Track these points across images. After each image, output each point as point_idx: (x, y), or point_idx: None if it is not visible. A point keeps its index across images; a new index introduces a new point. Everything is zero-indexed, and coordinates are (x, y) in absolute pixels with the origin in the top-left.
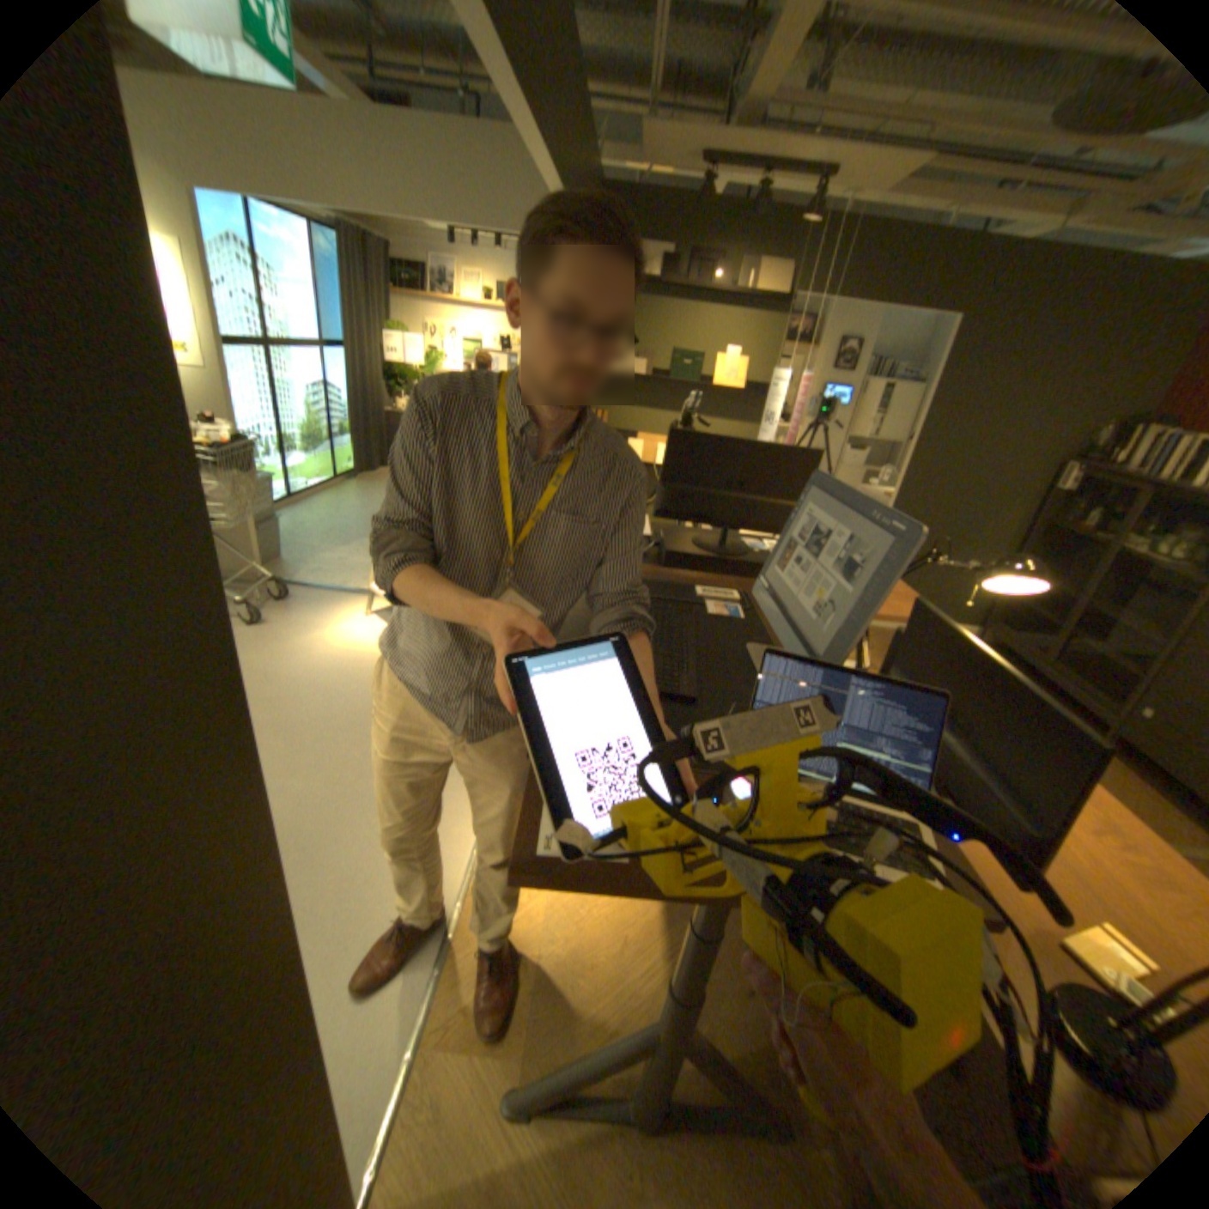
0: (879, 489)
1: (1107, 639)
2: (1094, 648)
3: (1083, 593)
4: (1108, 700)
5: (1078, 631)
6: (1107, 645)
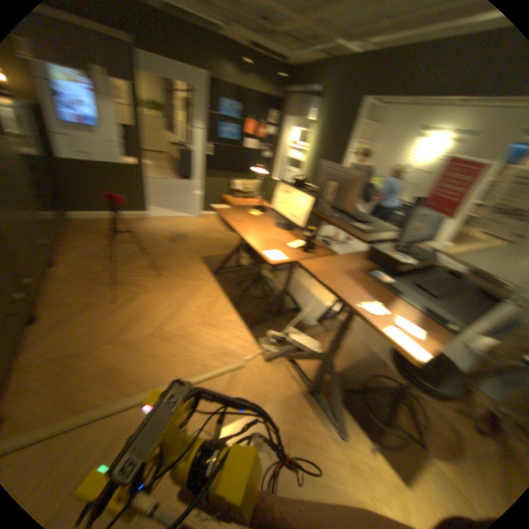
0: None
1: None
2: None
3: None
4: None
5: None
6: None
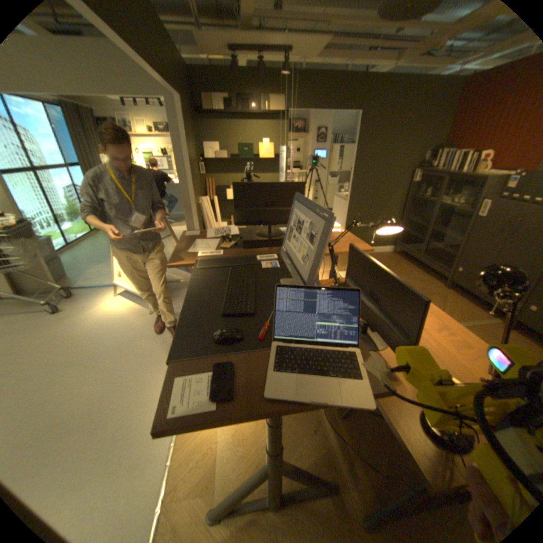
0: (343, 193)
1: (441, 241)
2: (437, 246)
3: (429, 224)
4: (445, 267)
5: (430, 240)
6: (442, 244)
